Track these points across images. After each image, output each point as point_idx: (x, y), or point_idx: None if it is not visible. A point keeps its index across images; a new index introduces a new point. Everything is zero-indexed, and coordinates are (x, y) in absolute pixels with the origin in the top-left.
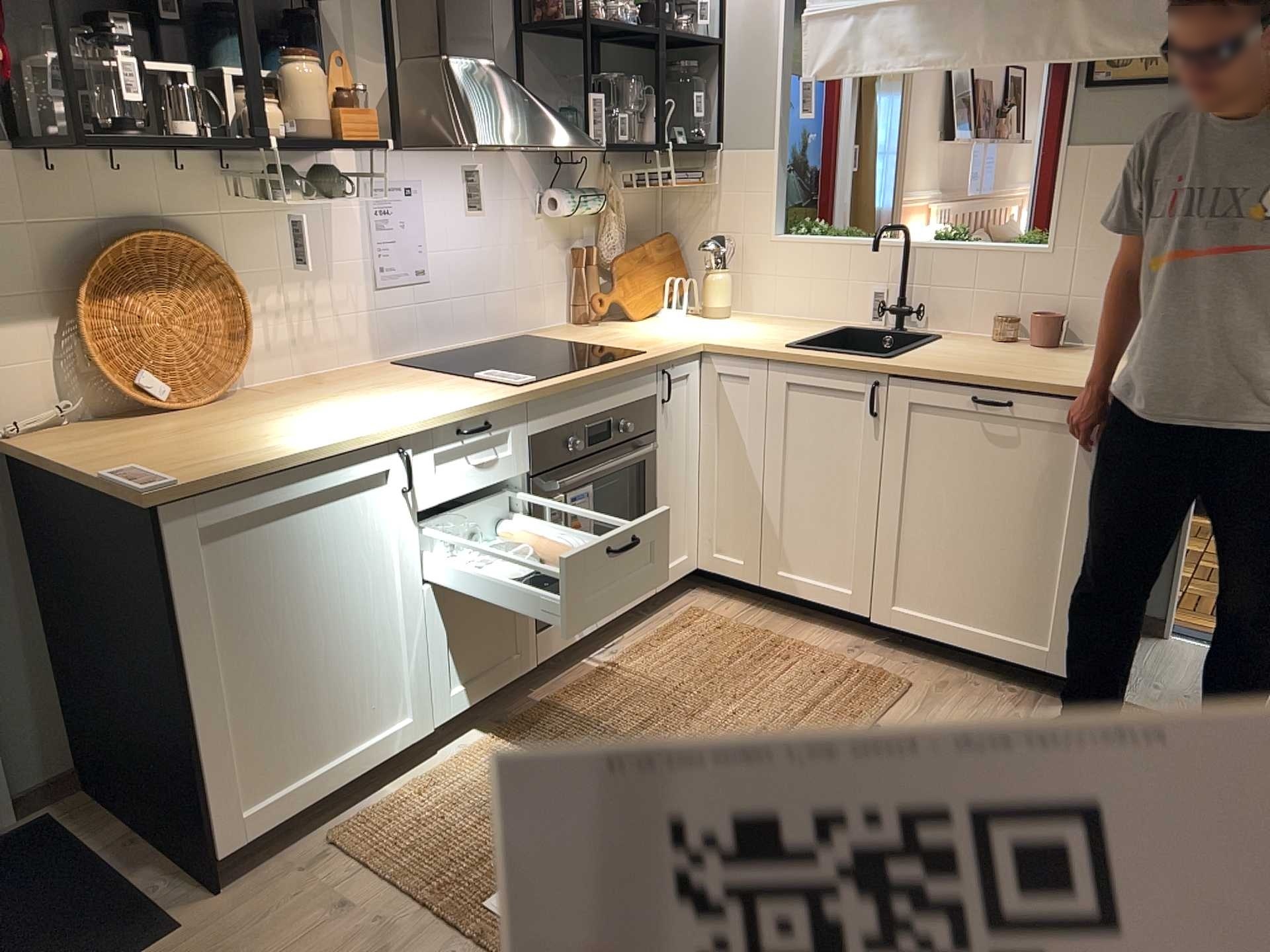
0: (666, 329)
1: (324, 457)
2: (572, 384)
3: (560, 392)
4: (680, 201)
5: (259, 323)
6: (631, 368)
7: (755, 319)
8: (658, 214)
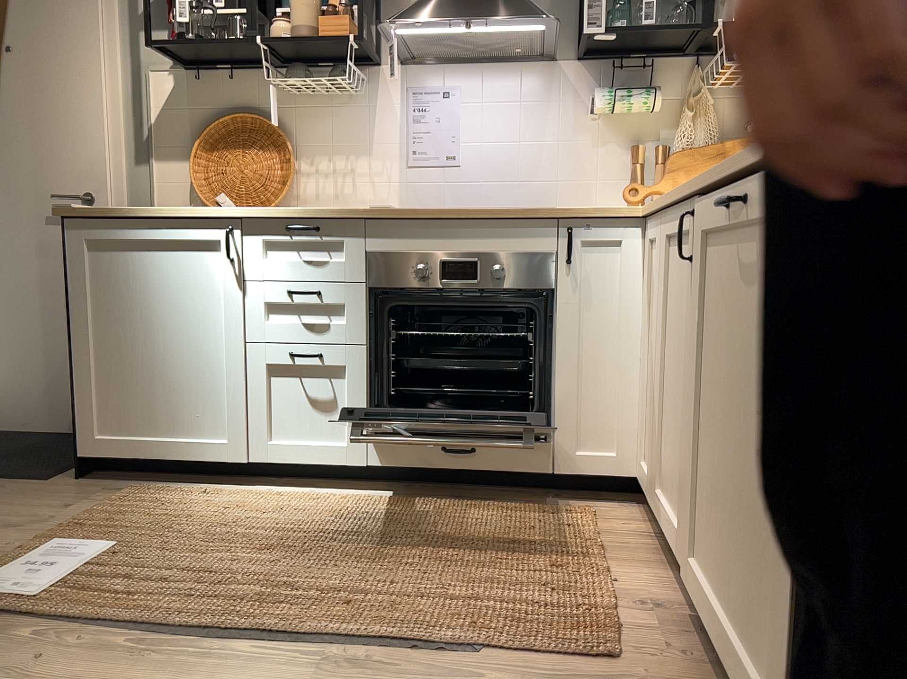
0: None
1: (167, 216)
2: (418, 214)
3: (404, 219)
4: None
5: (310, 179)
6: (506, 214)
7: None
8: None
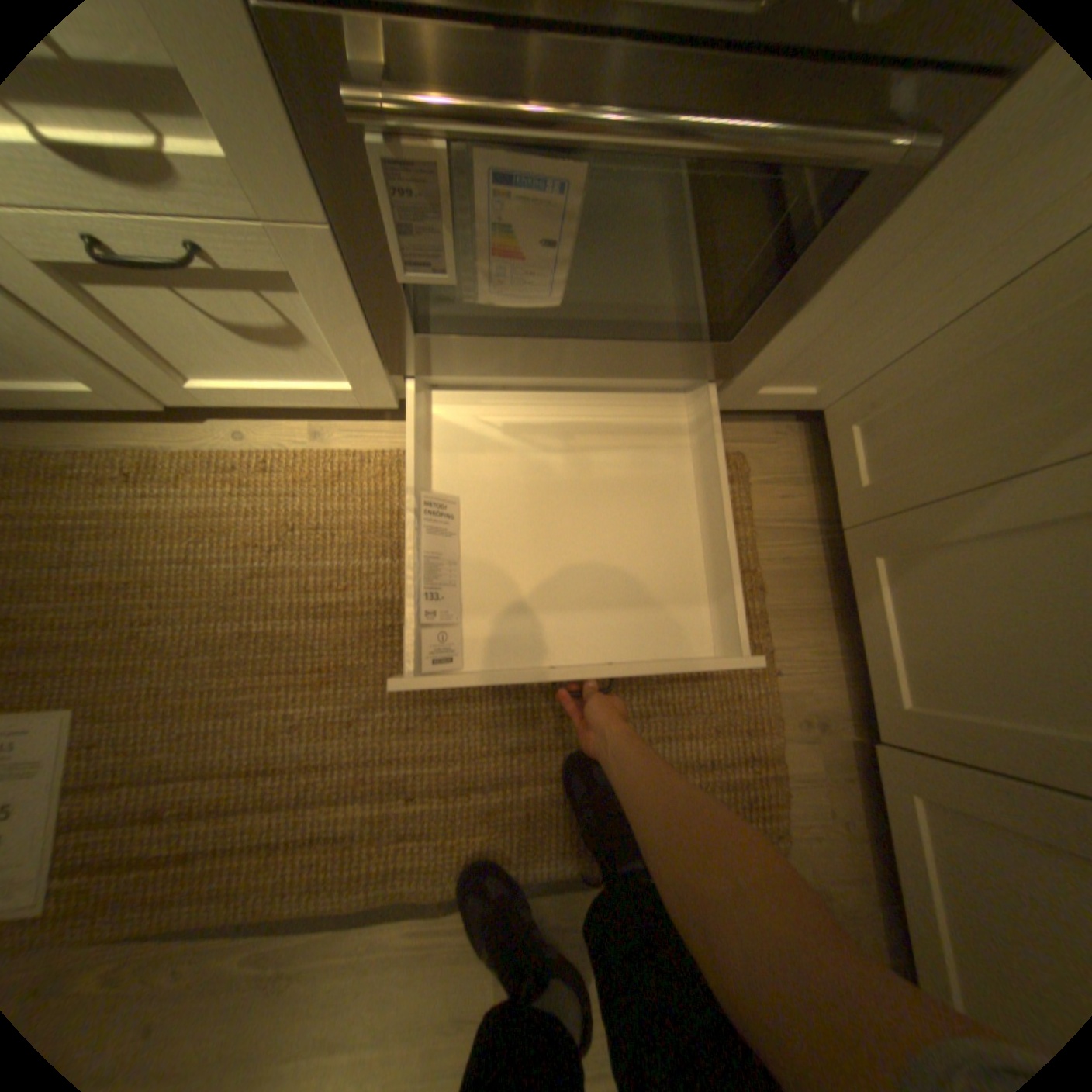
0: None
1: None
2: None
3: None
4: None
5: None
6: None
7: None
8: None
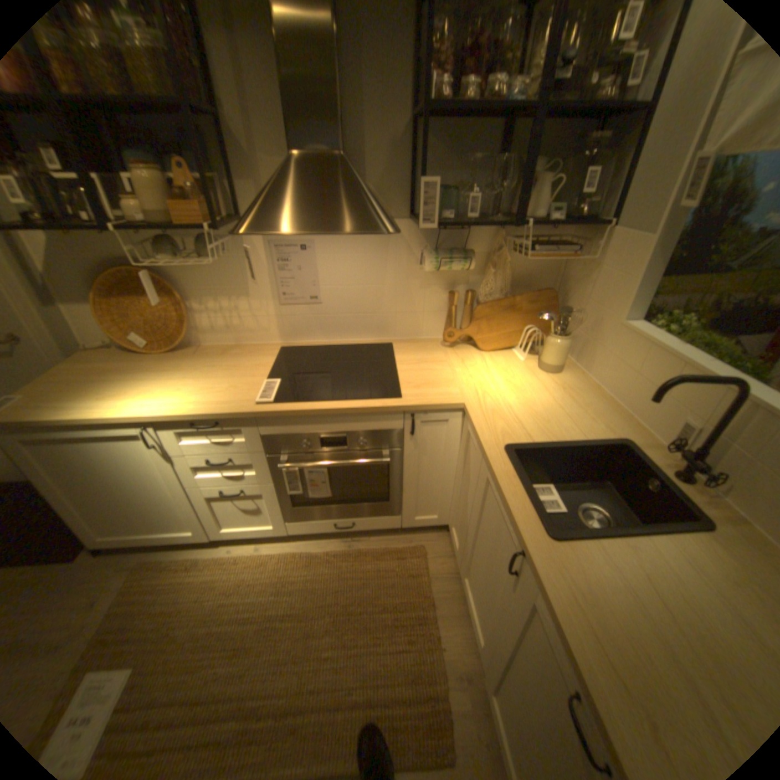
0: (478, 372)
1: (84, 422)
2: (296, 413)
3: (286, 415)
4: (575, 264)
5: (205, 315)
6: (364, 410)
7: (571, 386)
8: (559, 270)
